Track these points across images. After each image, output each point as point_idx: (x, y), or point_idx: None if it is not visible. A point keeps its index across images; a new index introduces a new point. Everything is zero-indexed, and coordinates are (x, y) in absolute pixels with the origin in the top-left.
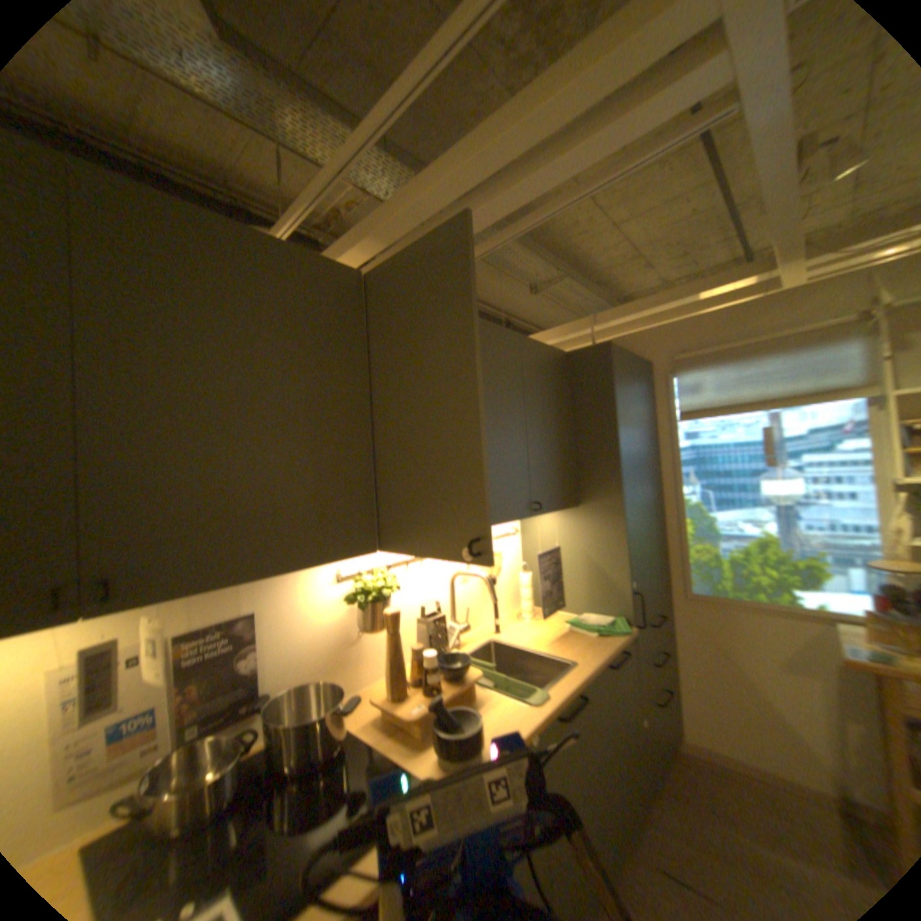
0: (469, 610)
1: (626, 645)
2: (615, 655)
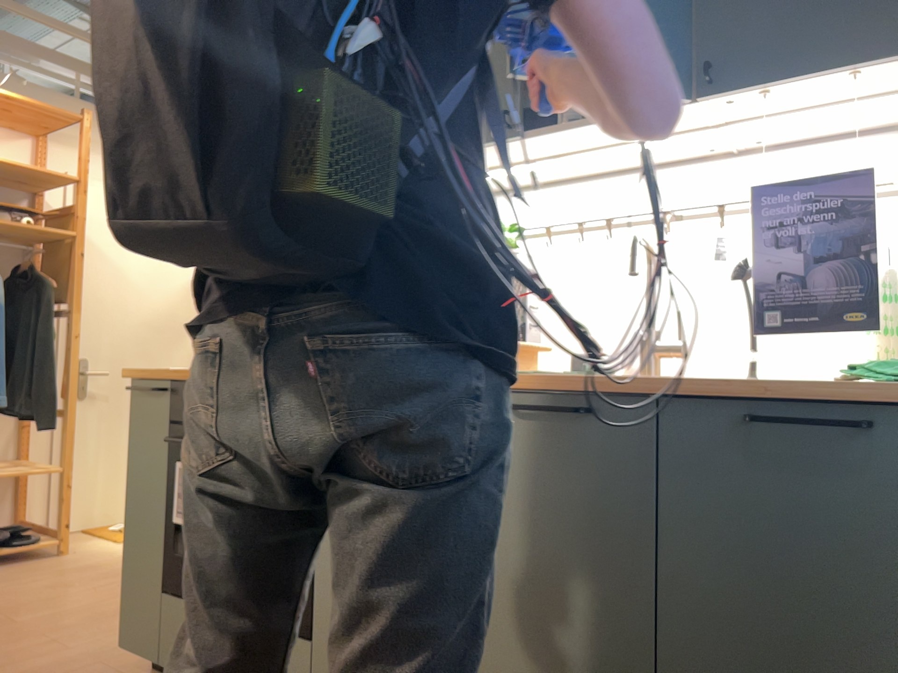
0: (679, 314)
1: (854, 391)
2: (778, 391)
